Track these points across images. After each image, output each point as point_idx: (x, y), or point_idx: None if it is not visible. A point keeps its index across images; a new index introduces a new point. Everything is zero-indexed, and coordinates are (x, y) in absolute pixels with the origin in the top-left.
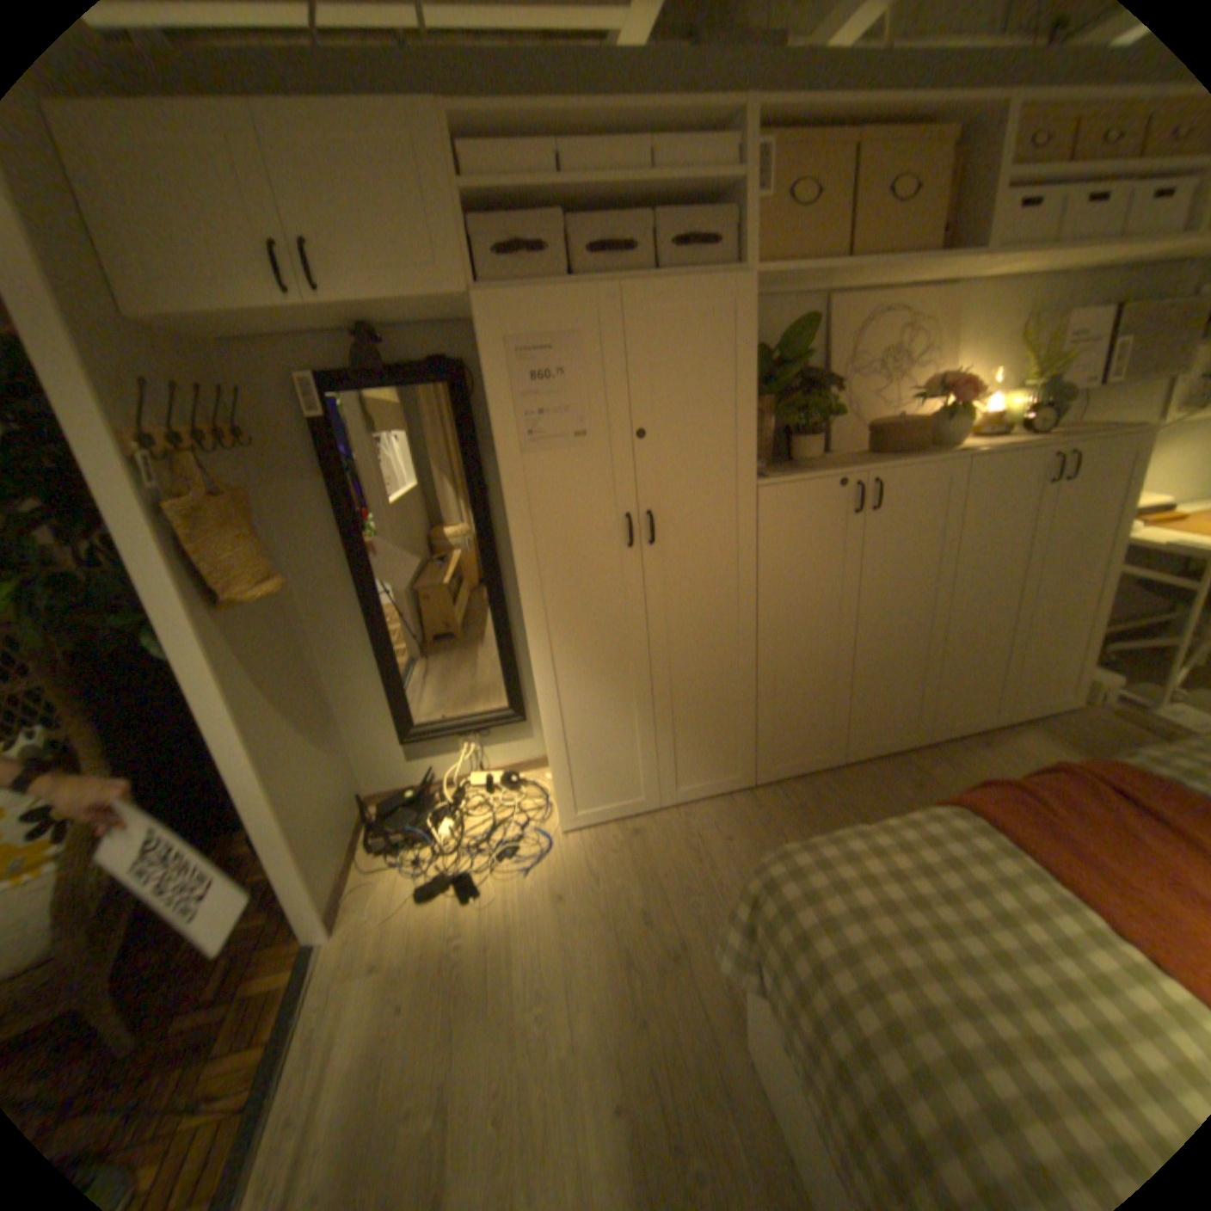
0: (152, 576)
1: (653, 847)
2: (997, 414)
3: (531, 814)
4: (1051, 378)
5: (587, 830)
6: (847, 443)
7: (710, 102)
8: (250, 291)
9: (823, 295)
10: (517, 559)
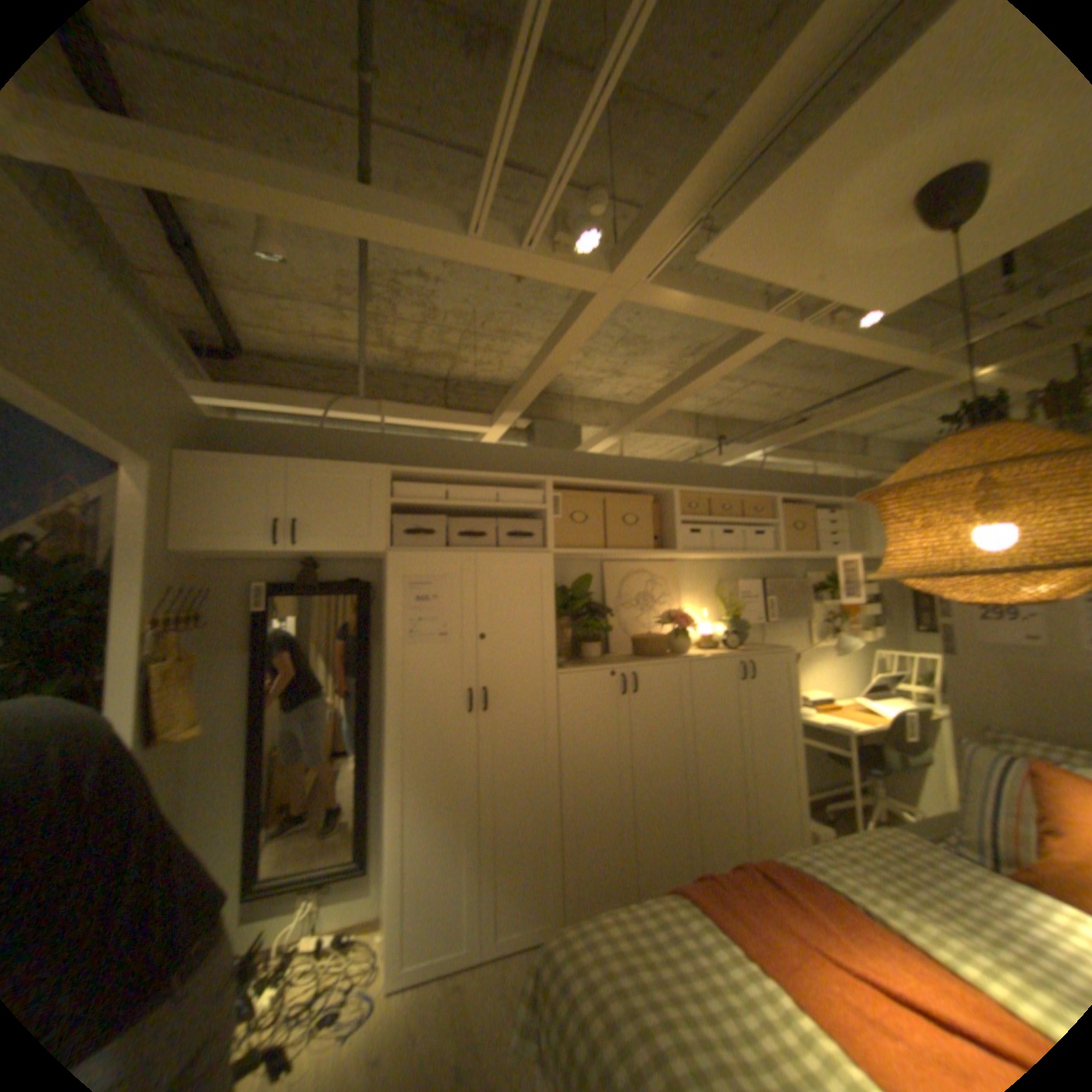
0: (122, 716)
1: (470, 1001)
2: (712, 635)
3: (356, 976)
4: (738, 616)
5: (409, 989)
6: (620, 648)
7: (527, 478)
8: (255, 541)
9: (598, 561)
10: (387, 717)
